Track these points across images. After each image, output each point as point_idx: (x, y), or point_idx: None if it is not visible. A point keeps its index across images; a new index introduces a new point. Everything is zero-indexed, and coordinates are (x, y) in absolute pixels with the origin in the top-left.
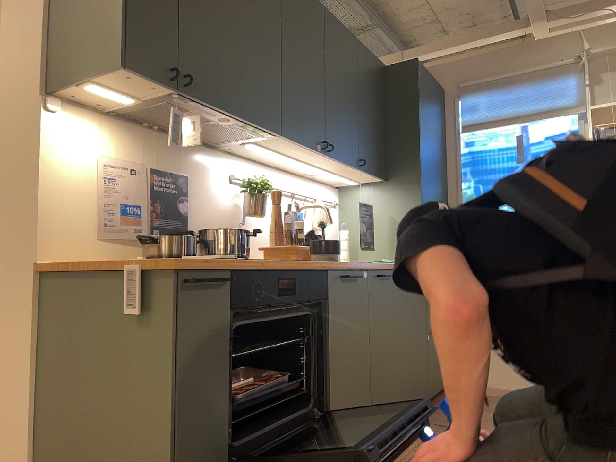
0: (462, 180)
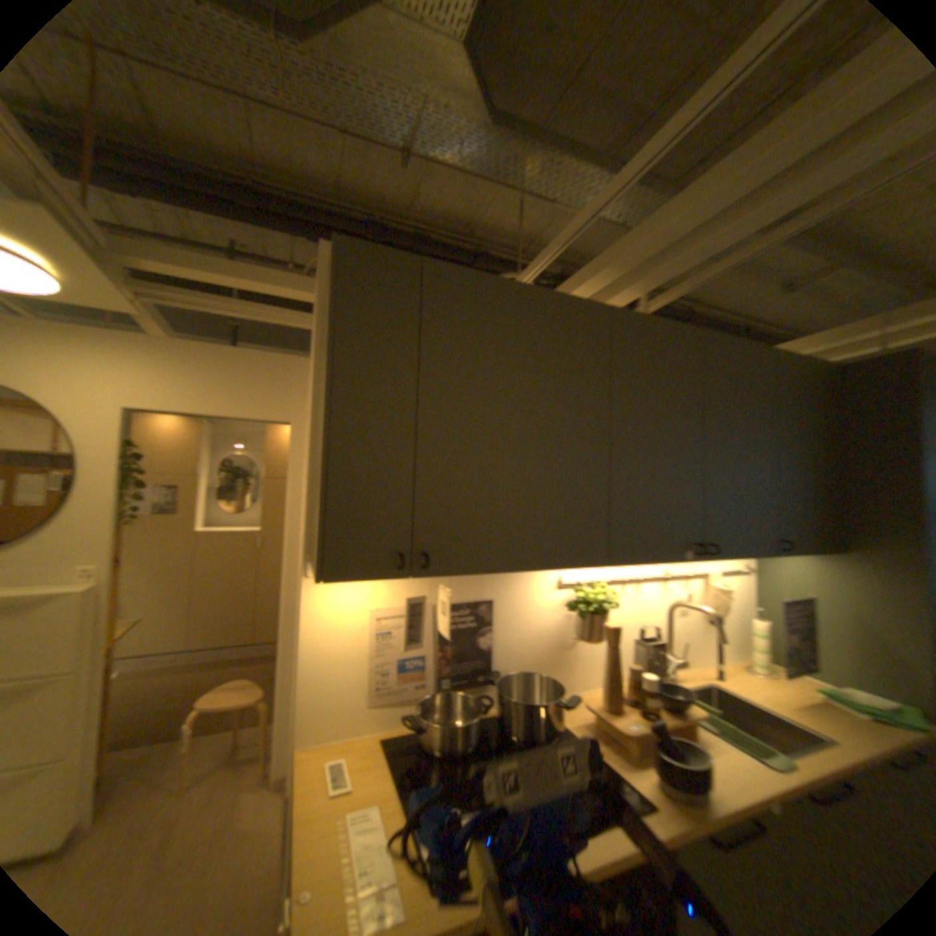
0: None
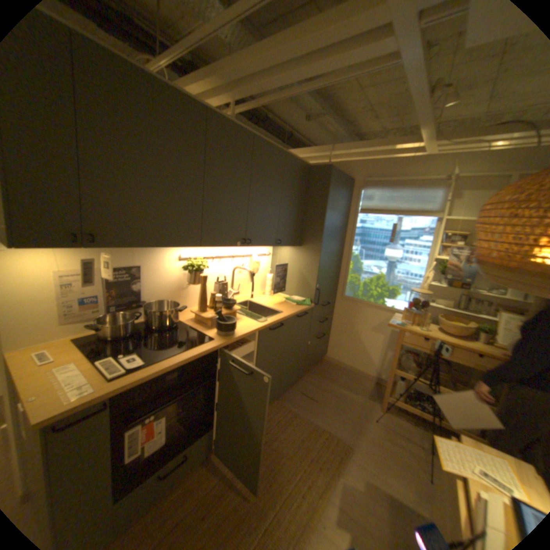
0: (352, 245)
